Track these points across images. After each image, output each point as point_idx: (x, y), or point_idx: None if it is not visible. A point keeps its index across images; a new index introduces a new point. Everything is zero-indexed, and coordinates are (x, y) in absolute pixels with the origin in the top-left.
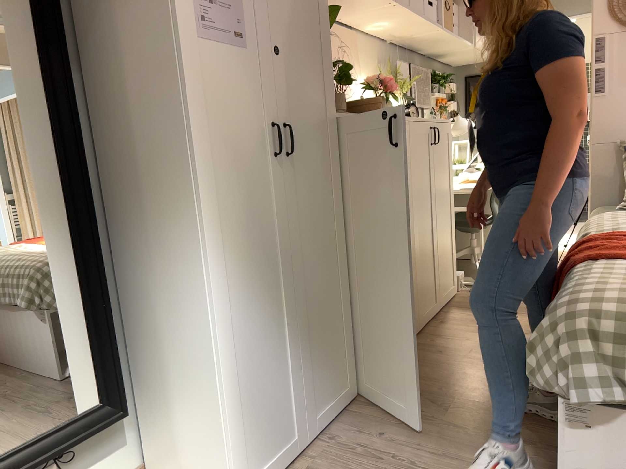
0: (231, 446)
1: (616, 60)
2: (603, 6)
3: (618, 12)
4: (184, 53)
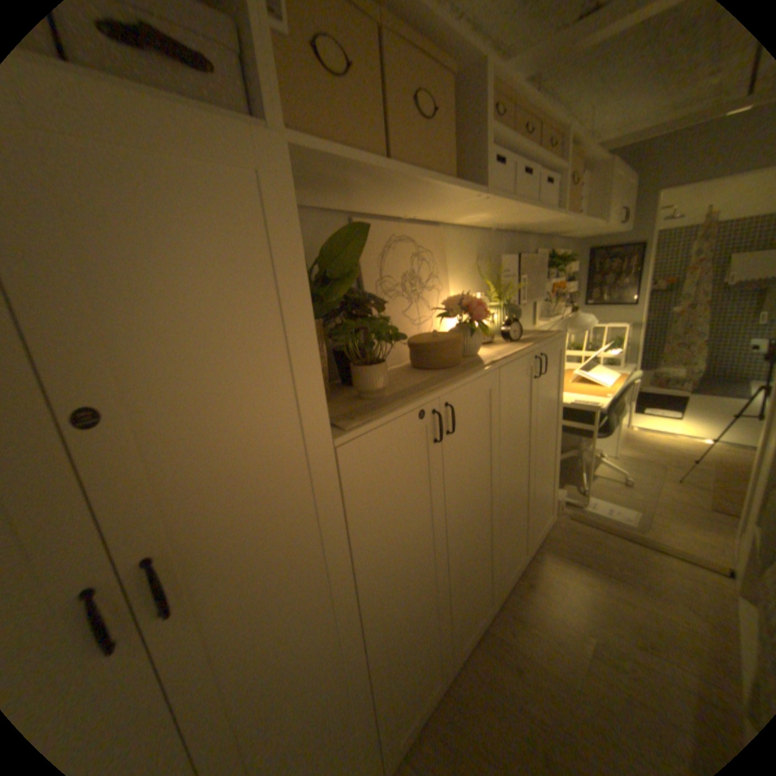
0: None
1: None
2: None
3: None
4: None
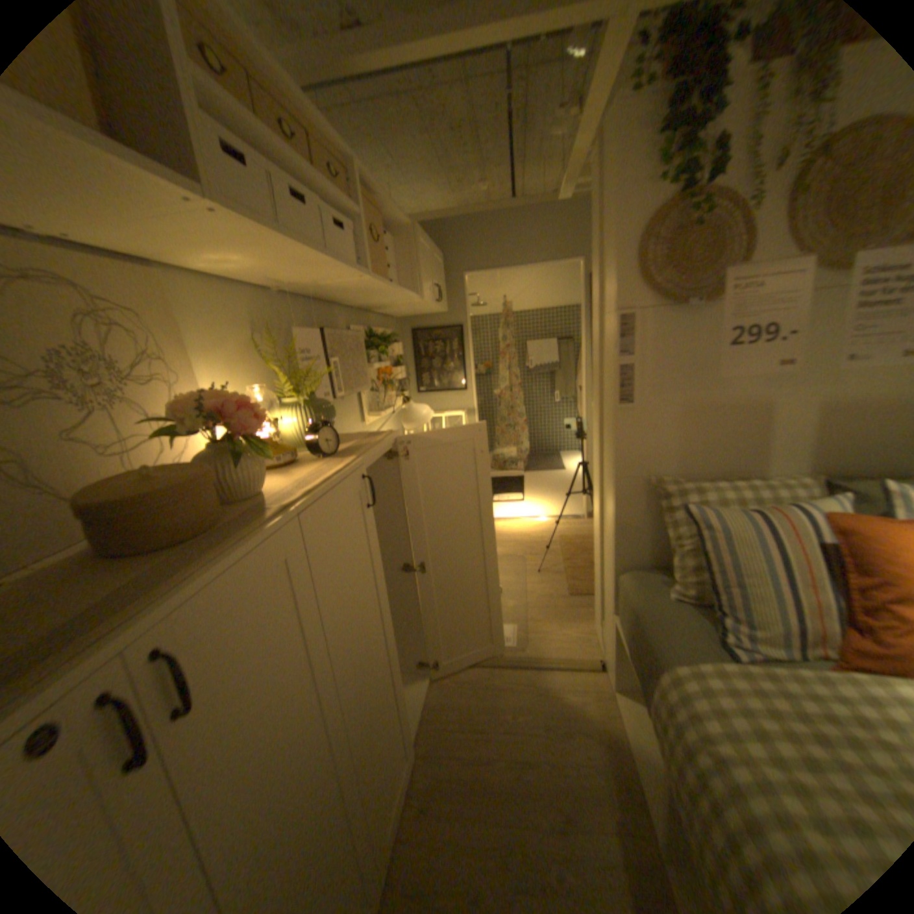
0: None
1: (649, 351)
2: (631, 258)
3: (654, 272)
4: None
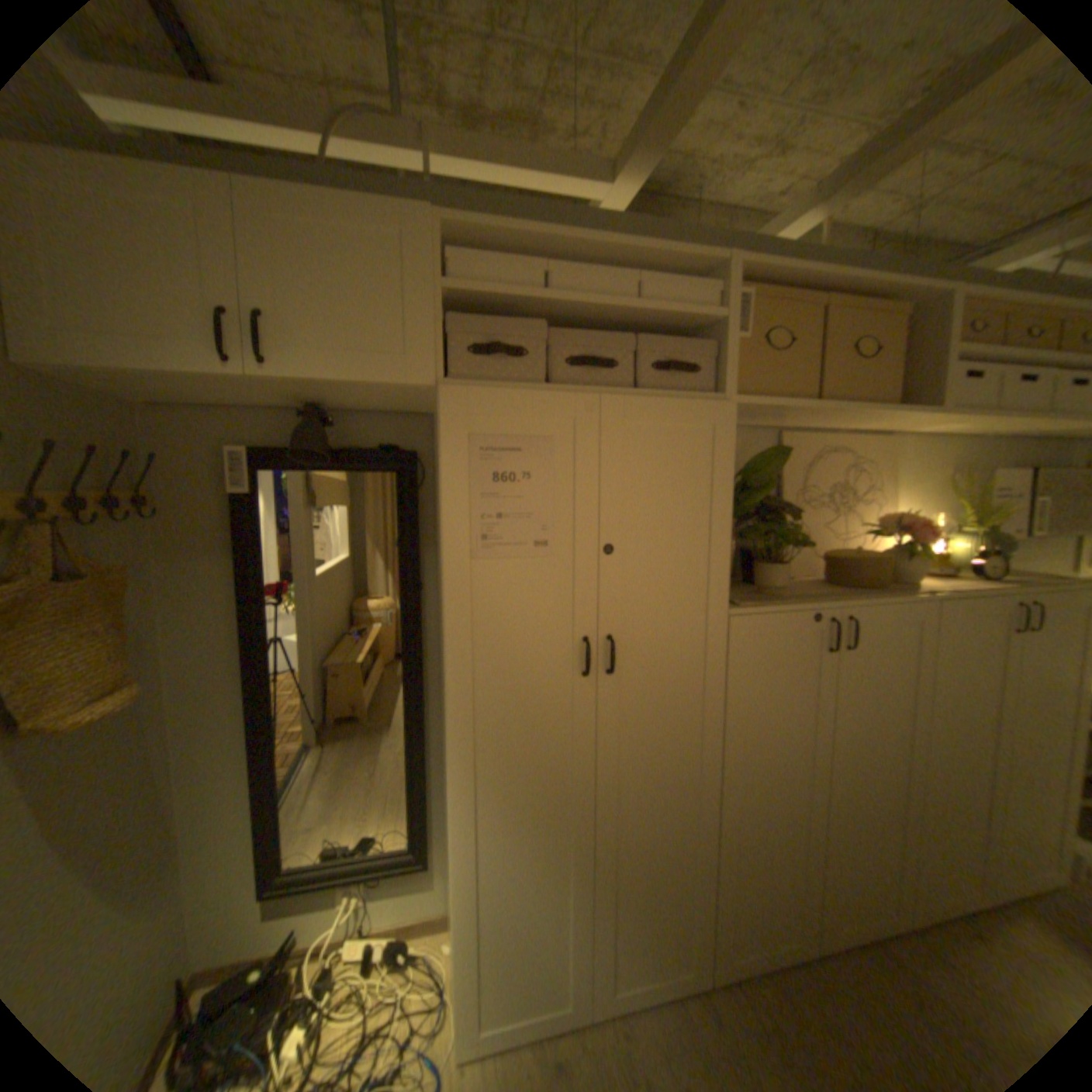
0: (463, 984)
1: None
2: None
3: None
4: (454, 581)
